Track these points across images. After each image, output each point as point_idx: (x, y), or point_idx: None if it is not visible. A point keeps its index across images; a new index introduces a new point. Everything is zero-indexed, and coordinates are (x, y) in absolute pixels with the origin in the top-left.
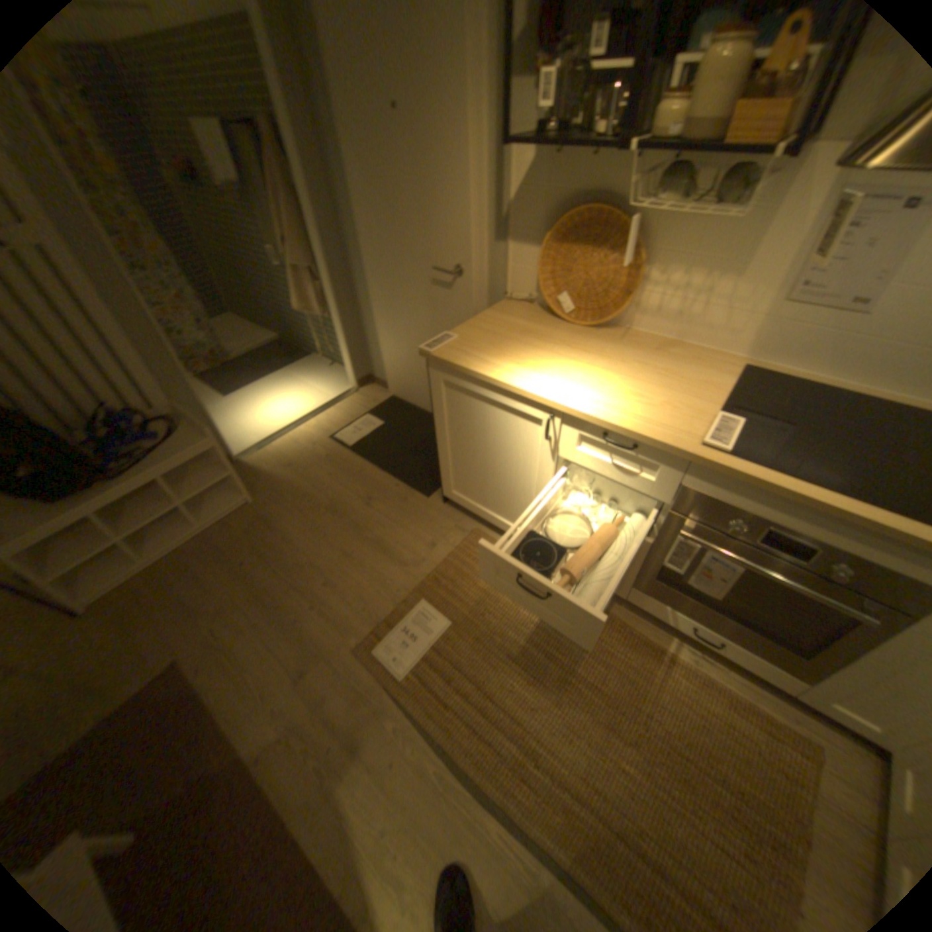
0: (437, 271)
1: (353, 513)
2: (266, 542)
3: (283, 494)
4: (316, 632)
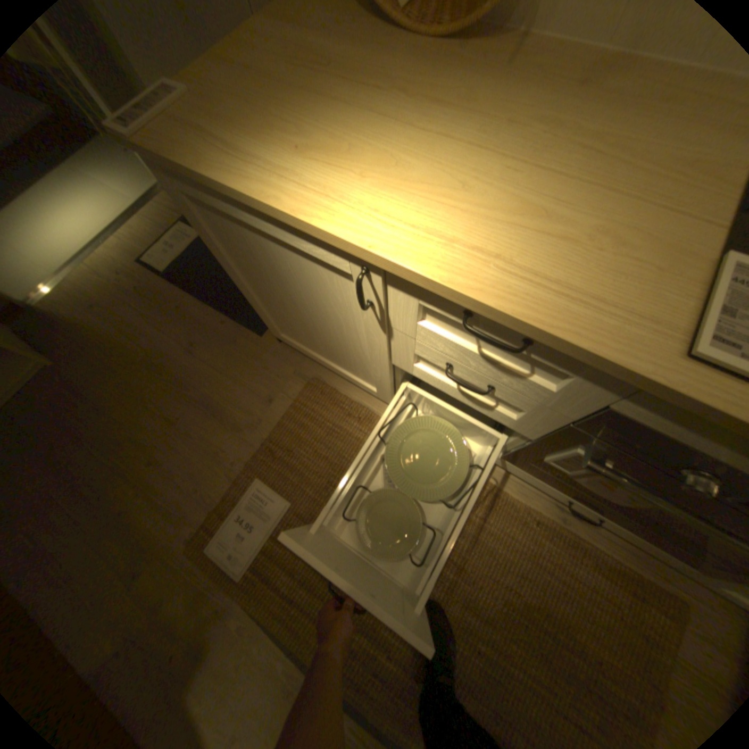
0: None
1: (174, 365)
2: (75, 415)
3: (88, 347)
4: (144, 524)
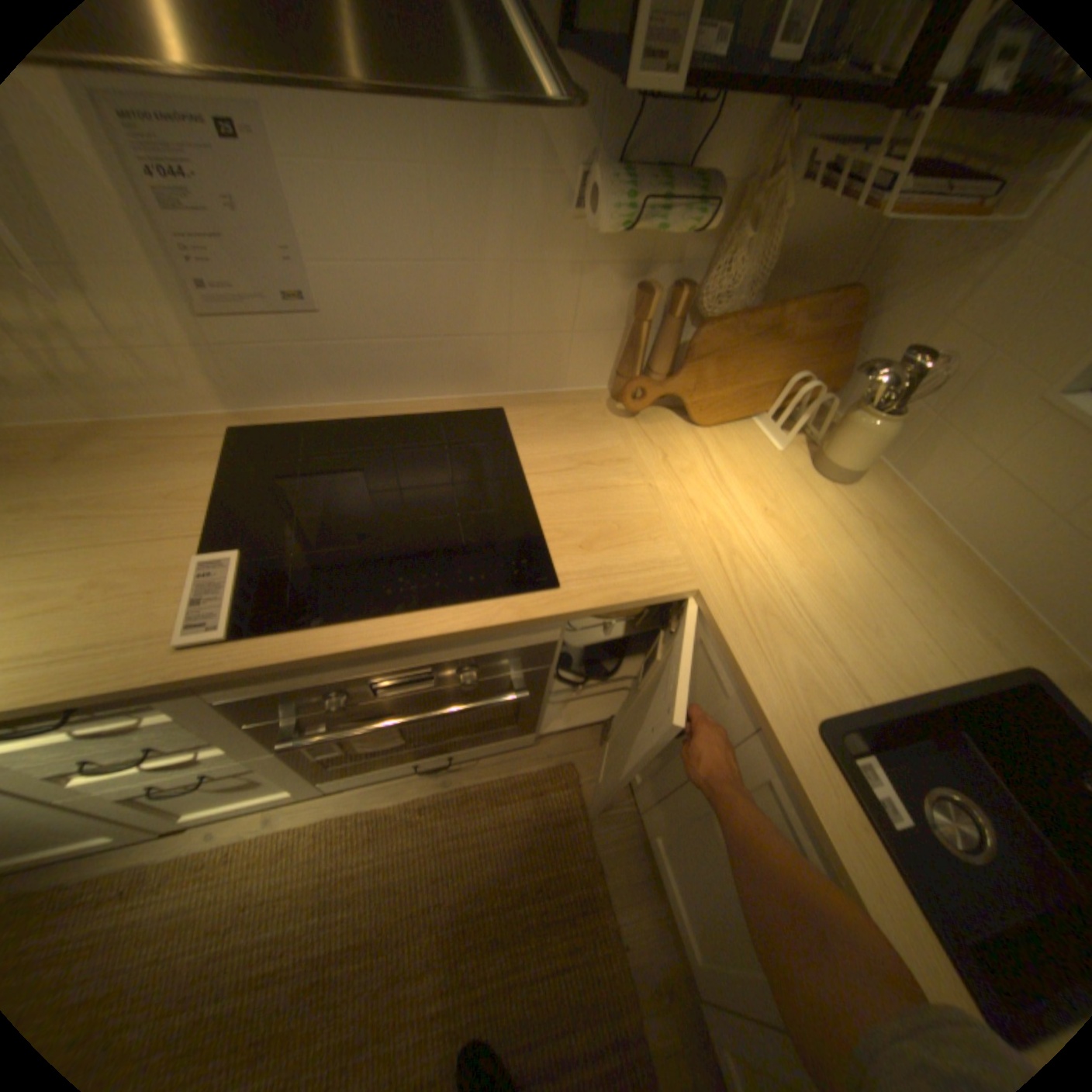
0: None
1: None
2: None
3: None
4: None
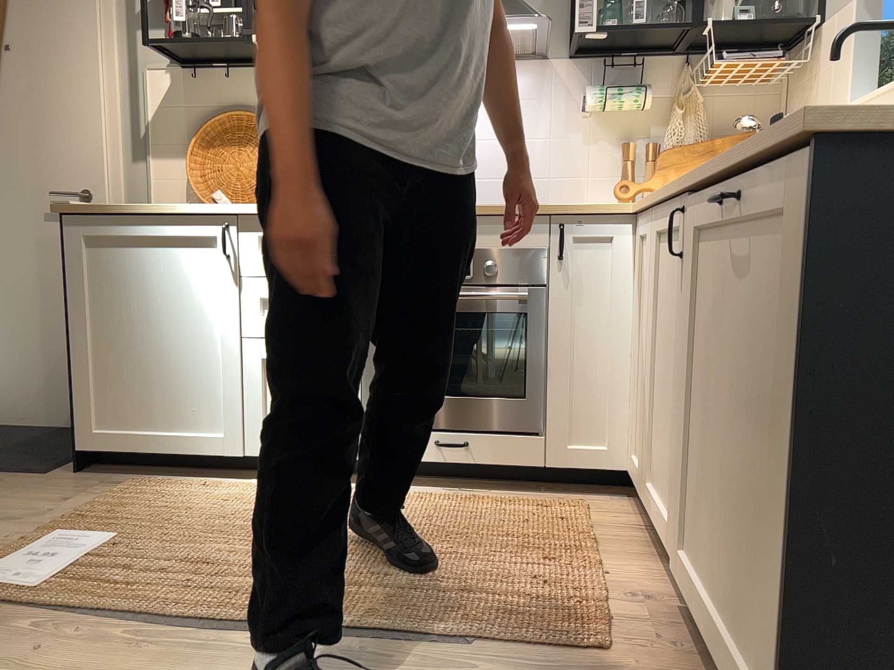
0: (59, 195)
1: None
2: None
3: None
4: None
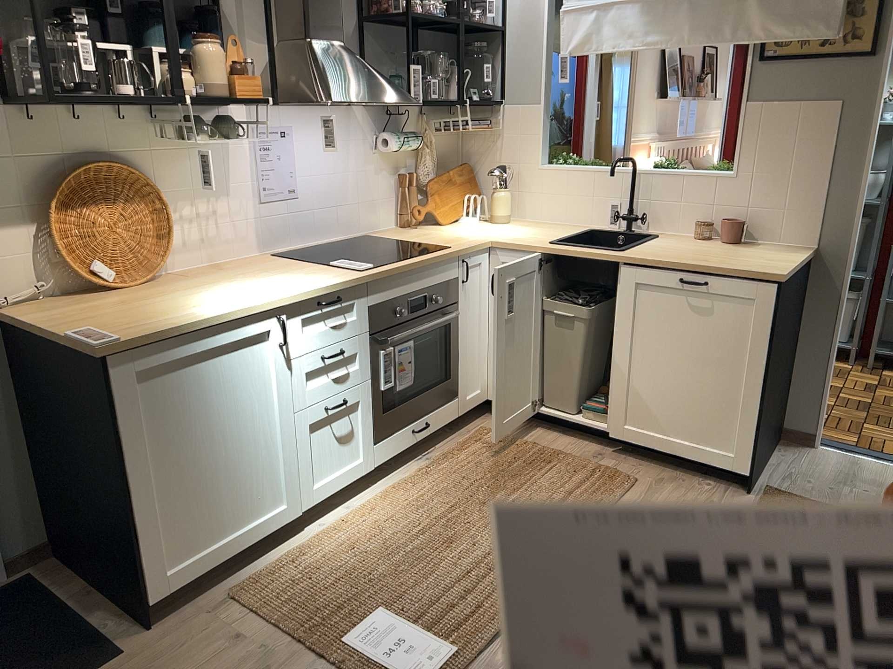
0: None
1: None
2: None
3: None
4: None
